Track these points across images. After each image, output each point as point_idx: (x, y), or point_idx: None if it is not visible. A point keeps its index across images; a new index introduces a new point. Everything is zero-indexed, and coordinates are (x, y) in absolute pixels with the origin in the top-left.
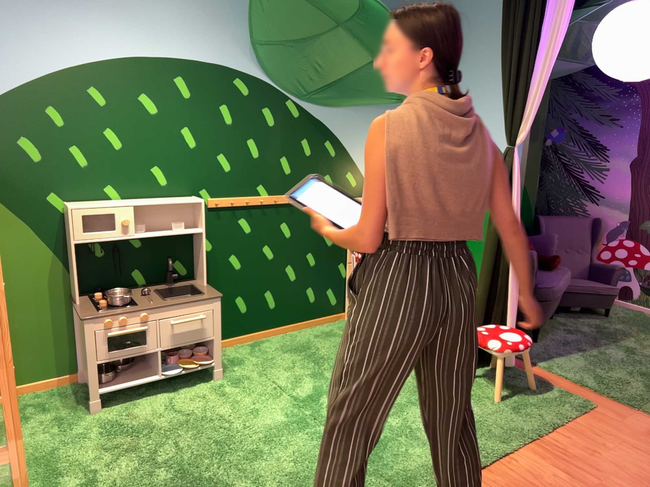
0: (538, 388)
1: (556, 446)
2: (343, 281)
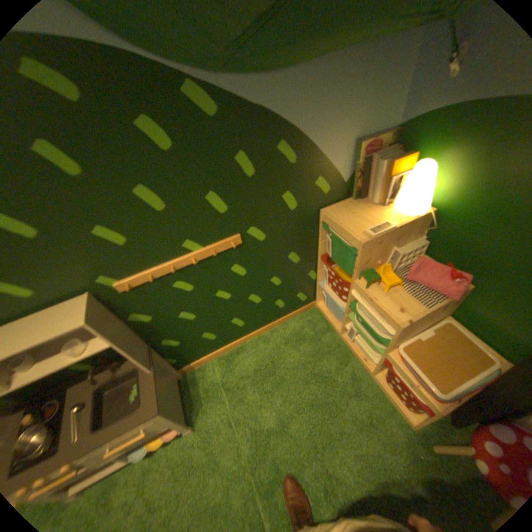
0: None
1: None
2: (313, 283)
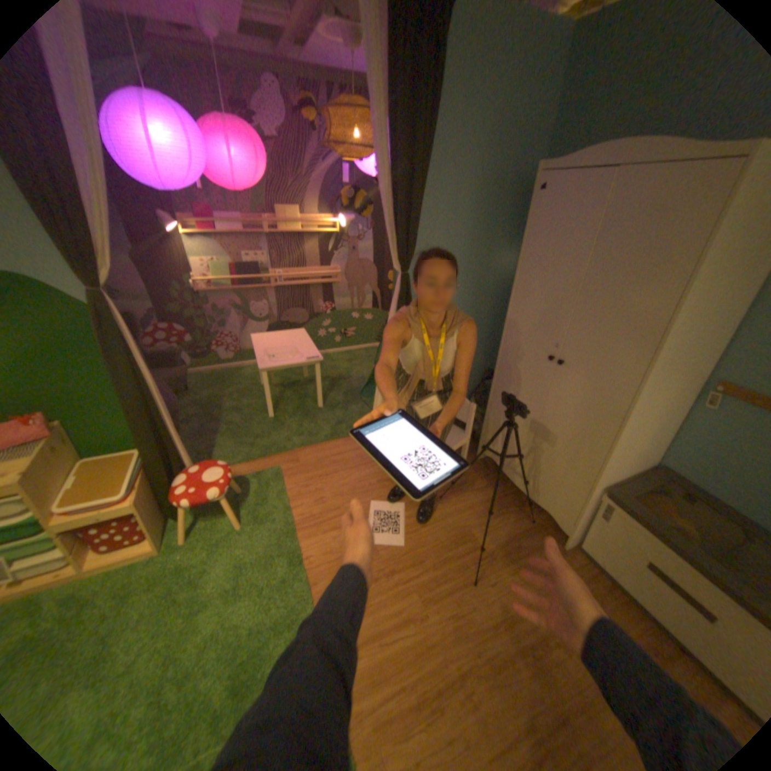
0: (240, 489)
1: (306, 519)
2: None
